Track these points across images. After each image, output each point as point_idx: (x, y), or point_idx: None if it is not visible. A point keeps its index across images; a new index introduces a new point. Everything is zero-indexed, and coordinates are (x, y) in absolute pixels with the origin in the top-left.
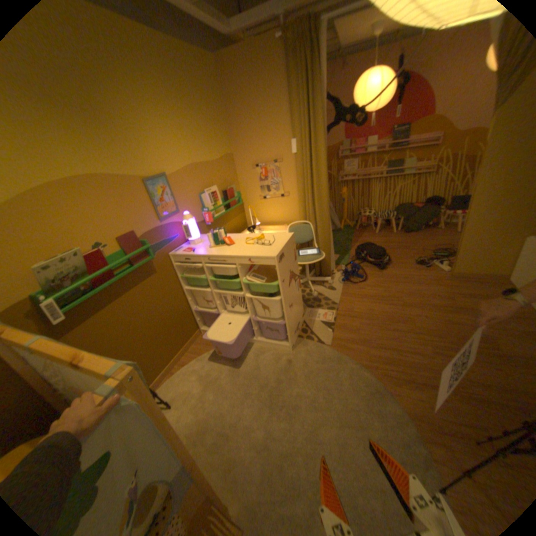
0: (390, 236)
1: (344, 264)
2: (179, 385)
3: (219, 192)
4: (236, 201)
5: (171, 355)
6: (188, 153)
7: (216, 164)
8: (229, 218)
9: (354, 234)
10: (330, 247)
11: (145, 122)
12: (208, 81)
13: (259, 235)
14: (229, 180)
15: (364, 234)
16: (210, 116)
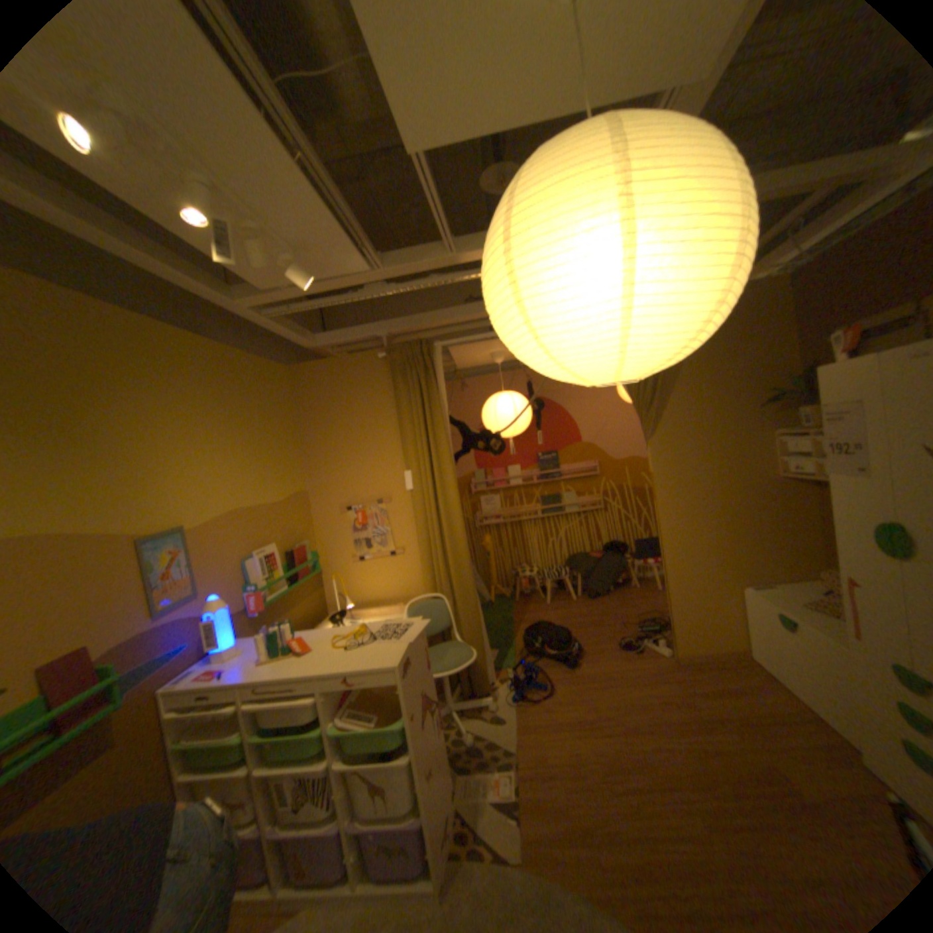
0: (571, 608)
1: (511, 666)
2: None
3: (280, 554)
4: (310, 568)
5: None
6: (232, 494)
7: (279, 509)
8: (294, 600)
9: (516, 610)
10: (483, 638)
11: (166, 448)
12: (277, 397)
13: (359, 629)
14: (300, 533)
15: (531, 608)
16: (276, 440)
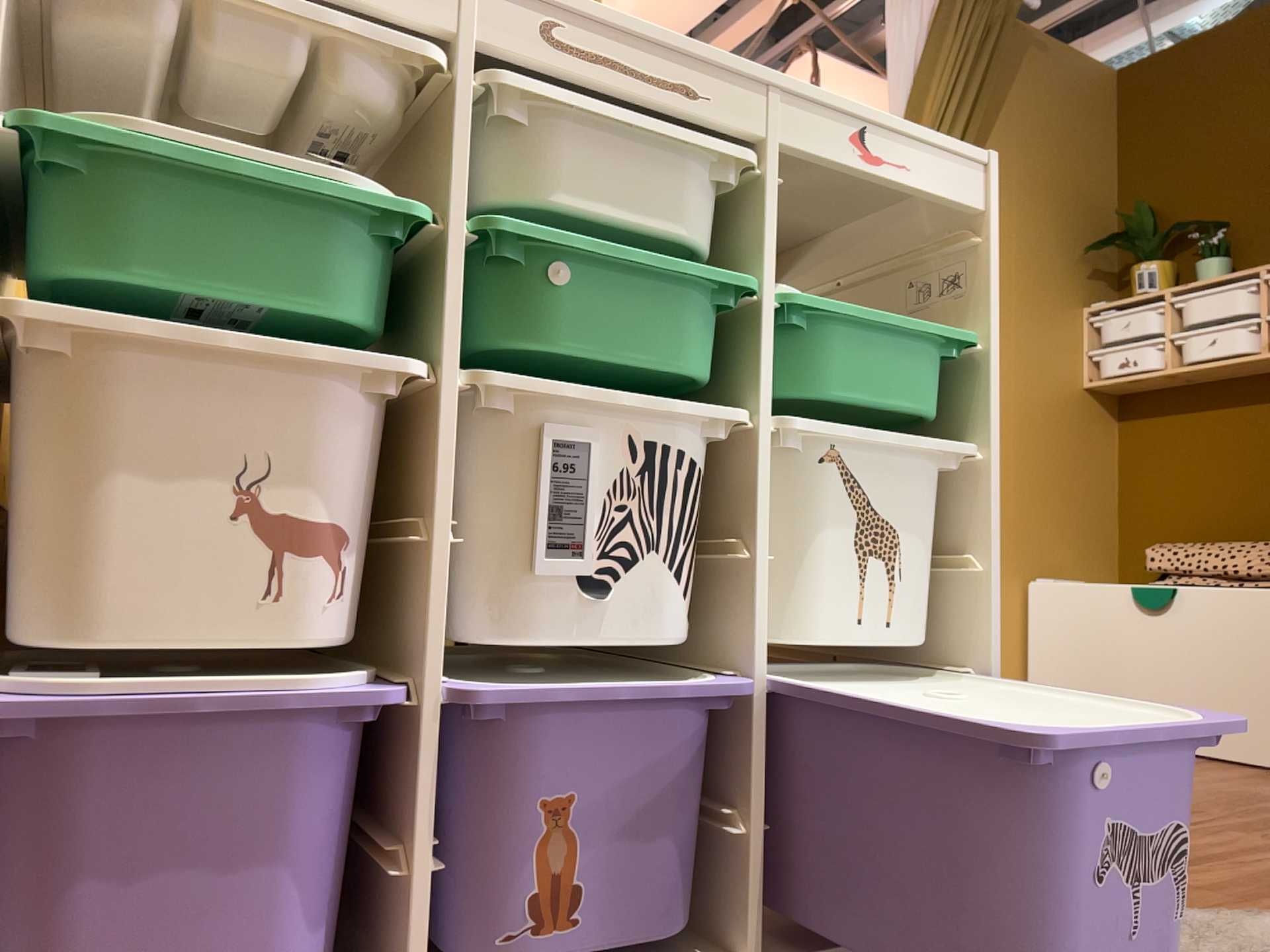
0: None
1: None
2: None
3: None
4: None
5: None
6: None
7: None
8: None
9: None
10: None
11: None
12: None
13: None
14: None
15: None
16: None
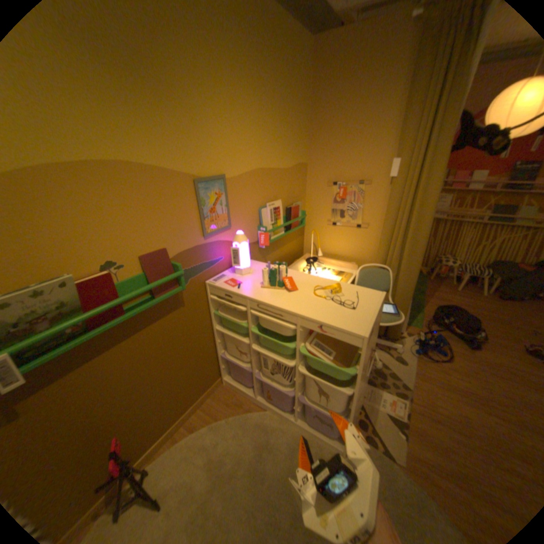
0: (480, 300)
1: (418, 326)
2: (179, 468)
3: (282, 208)
4: (298, 221)
5: (179, 413)
6: (258, 155)
7: (286, 174)
8: (286, 241)
9: (429, 286)
10: (410, 306)
11: (215, 102)
12: (300, 69)
13: (332, 283)
14: (297, 195)
15: (442, 288)
16: (293, 113)
